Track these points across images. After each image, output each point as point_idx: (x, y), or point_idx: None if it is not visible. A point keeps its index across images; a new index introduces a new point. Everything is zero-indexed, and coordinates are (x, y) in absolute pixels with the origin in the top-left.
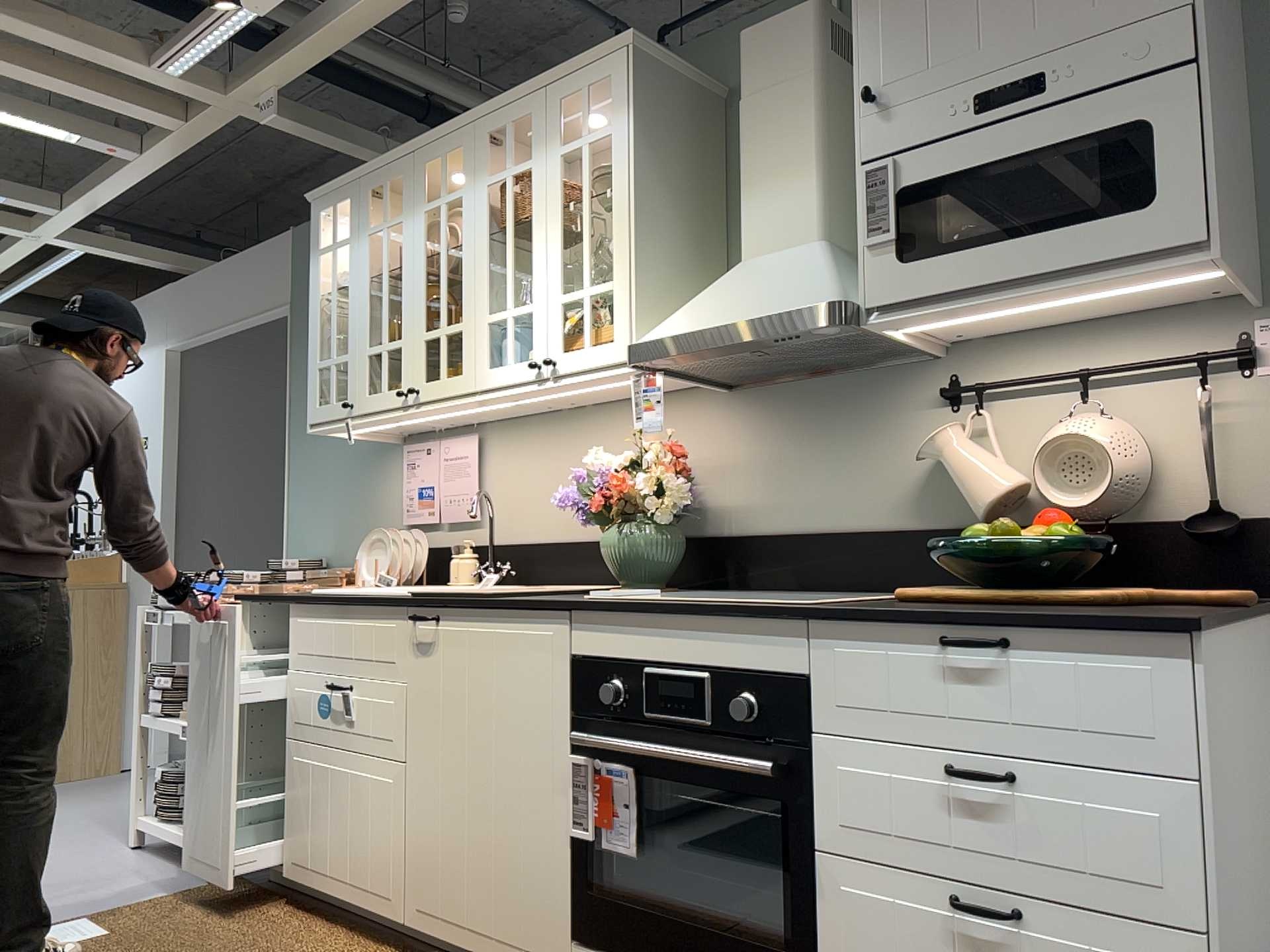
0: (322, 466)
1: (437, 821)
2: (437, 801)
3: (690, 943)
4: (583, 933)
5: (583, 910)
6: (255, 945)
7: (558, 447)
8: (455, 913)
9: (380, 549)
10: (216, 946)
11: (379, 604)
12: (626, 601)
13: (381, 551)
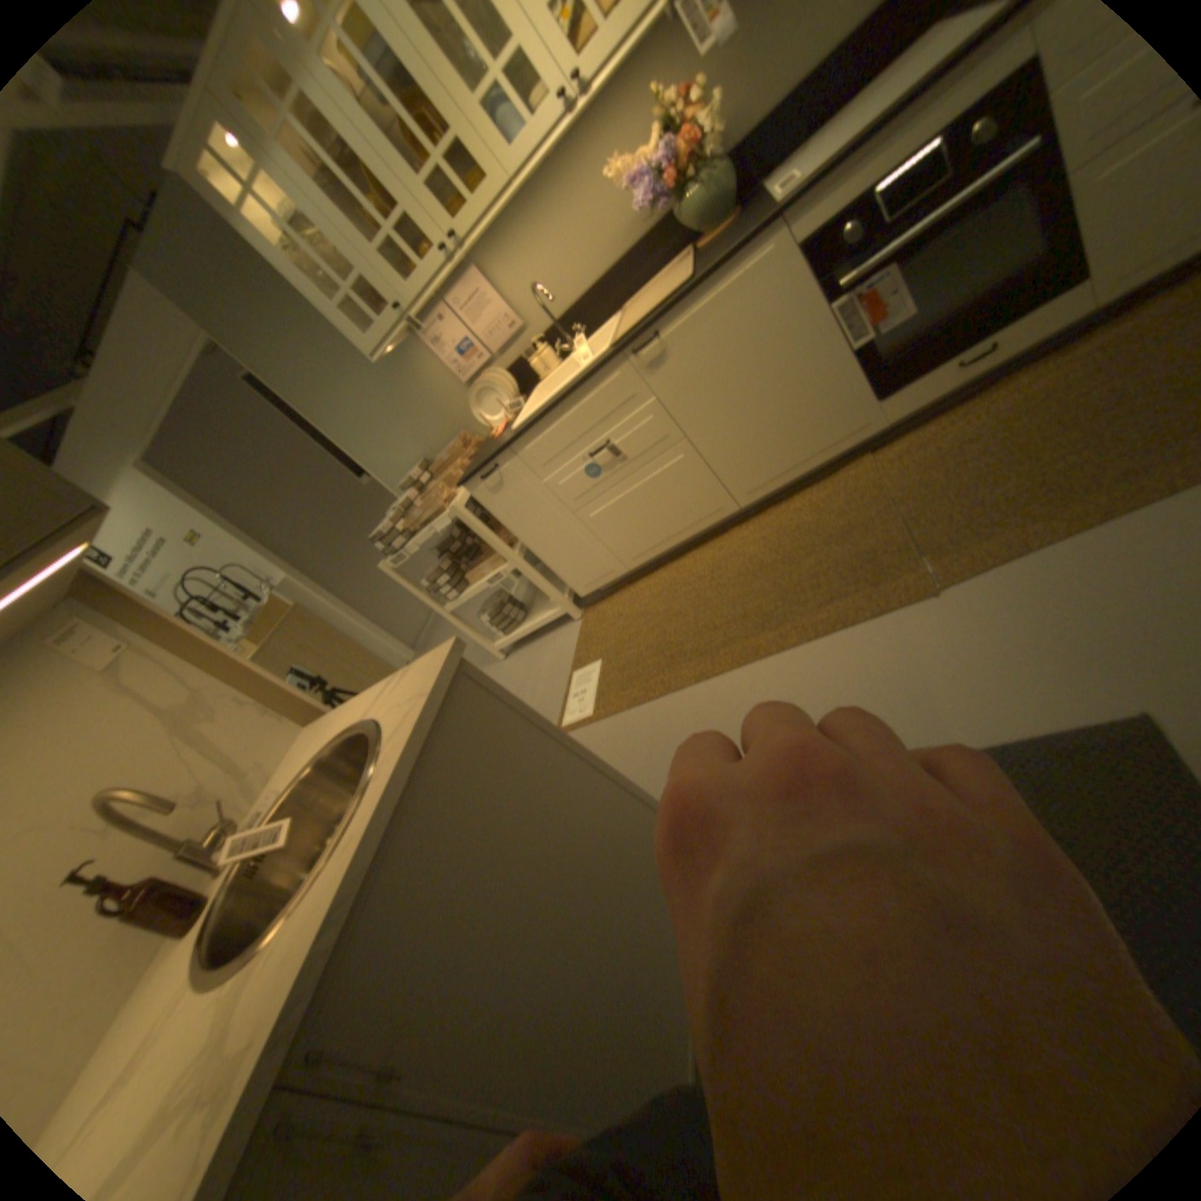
0: (360, 411)
1: (737, 438)
2: (730, 428)
3: (975, 320)
4: (887, 388)
5: (881, 377)
6: (676, 588)
7: (550, 210)
8: (780, 466)
9: (485, 395)
10: (662, 606)
11: (598, 369)
12: (824, 162)
13: (487, 395)
